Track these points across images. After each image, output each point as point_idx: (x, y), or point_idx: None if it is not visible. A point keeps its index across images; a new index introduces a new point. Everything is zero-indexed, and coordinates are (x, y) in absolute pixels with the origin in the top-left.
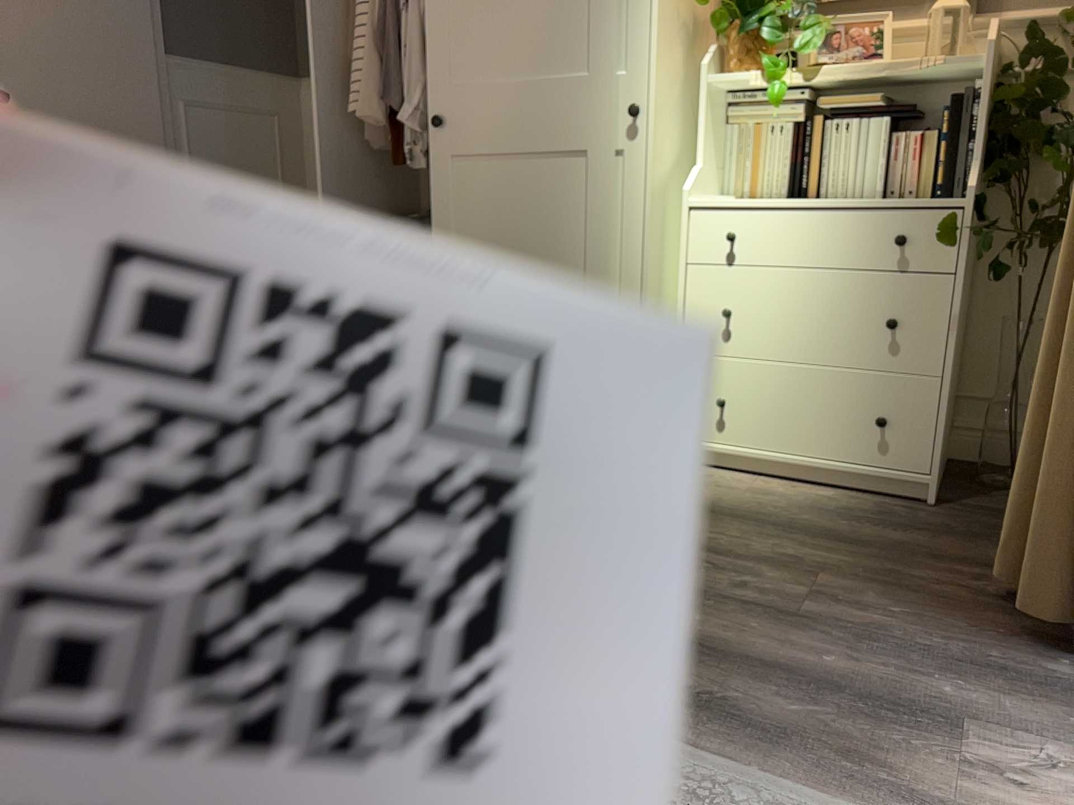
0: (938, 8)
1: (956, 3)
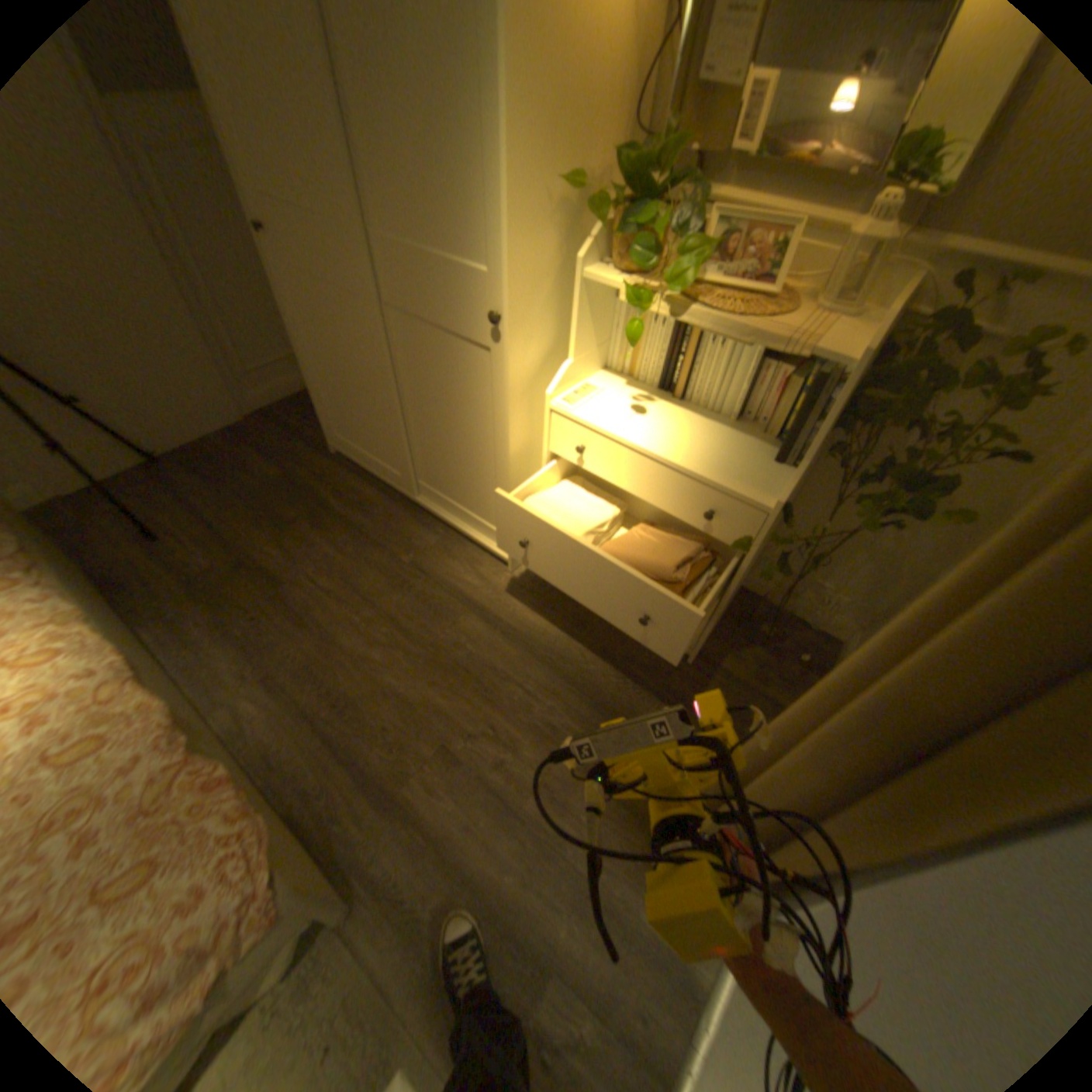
0: (860, 231)
1: (883, 232)
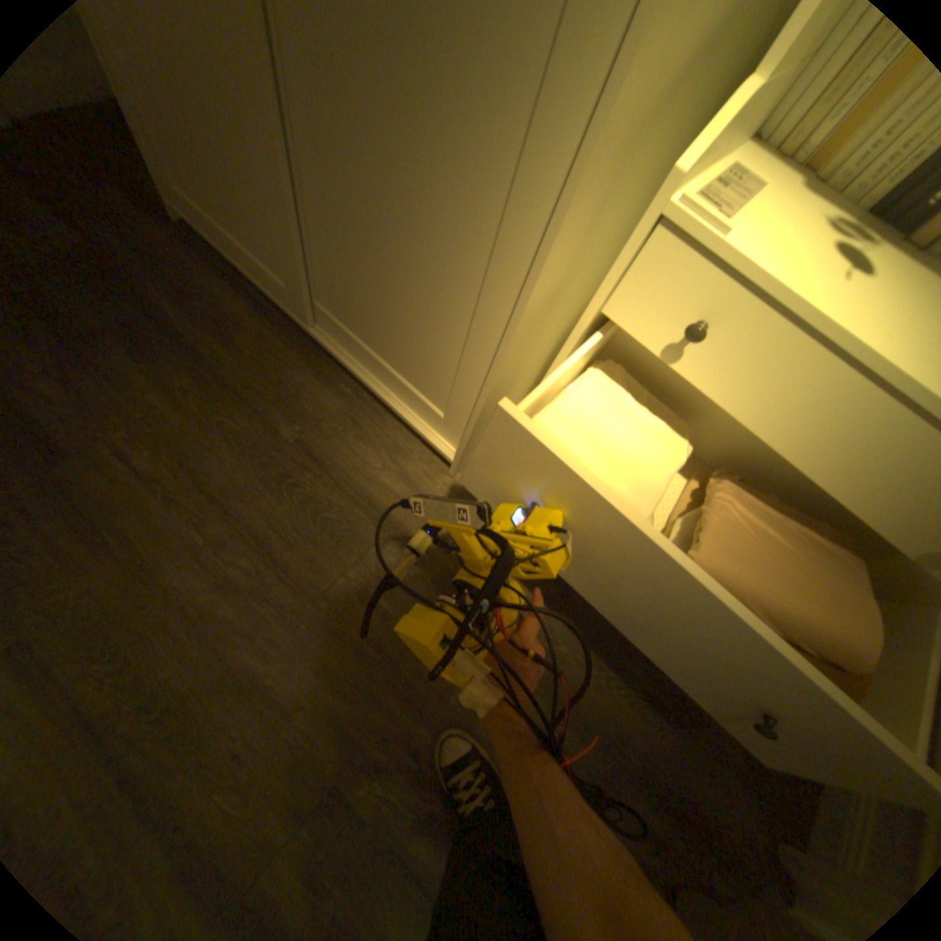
0: None
1: None
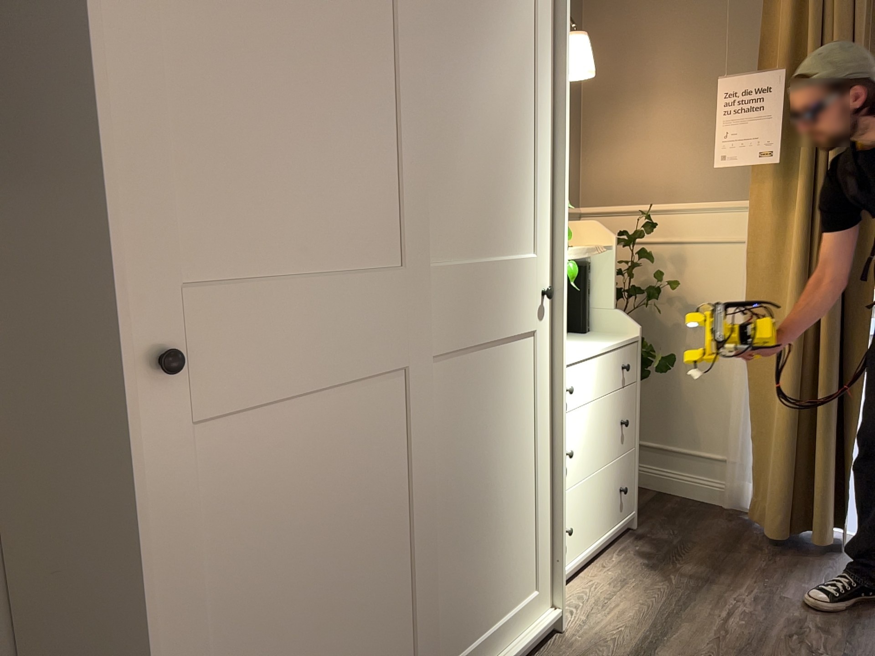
0: None
1: None
